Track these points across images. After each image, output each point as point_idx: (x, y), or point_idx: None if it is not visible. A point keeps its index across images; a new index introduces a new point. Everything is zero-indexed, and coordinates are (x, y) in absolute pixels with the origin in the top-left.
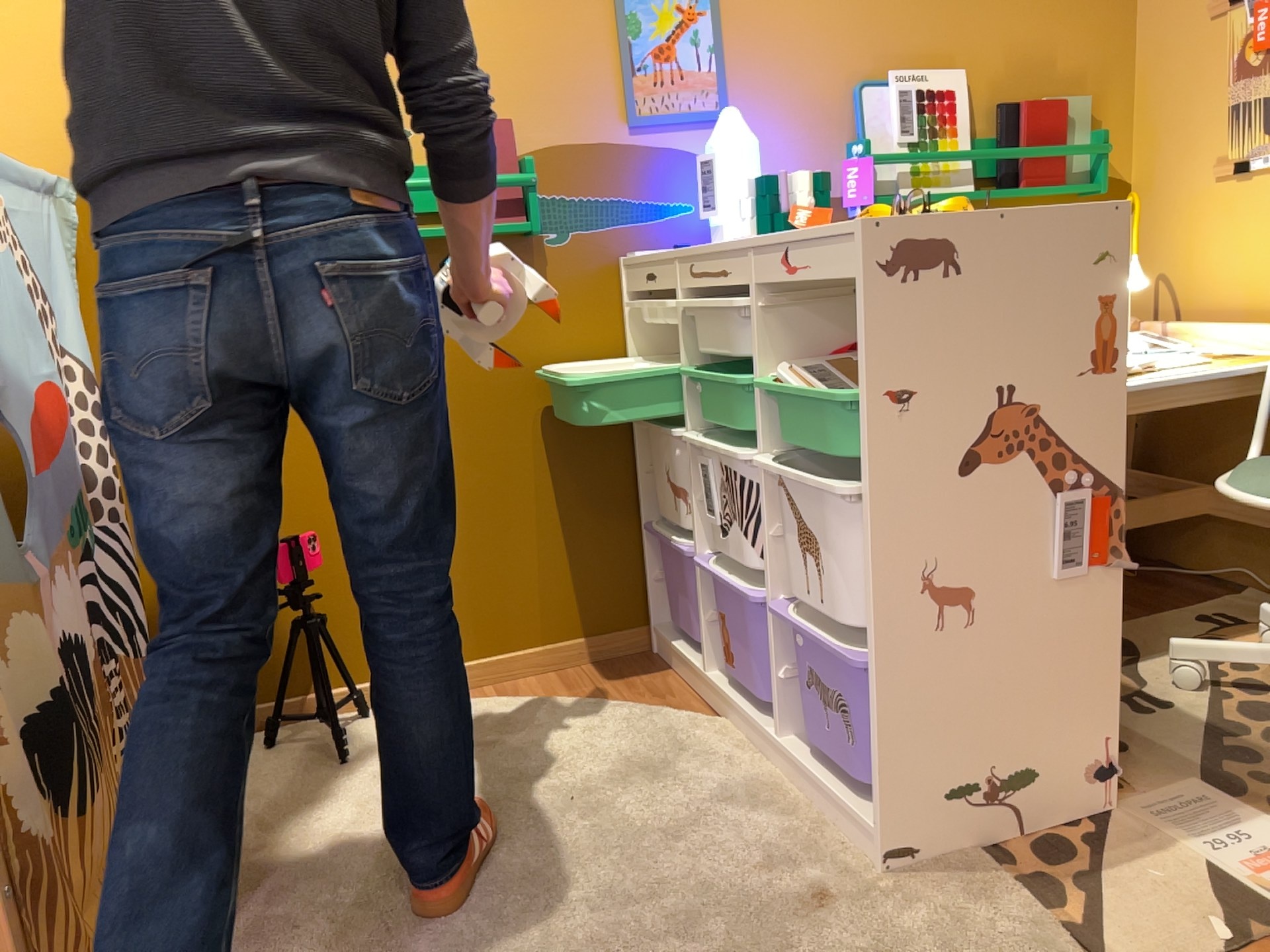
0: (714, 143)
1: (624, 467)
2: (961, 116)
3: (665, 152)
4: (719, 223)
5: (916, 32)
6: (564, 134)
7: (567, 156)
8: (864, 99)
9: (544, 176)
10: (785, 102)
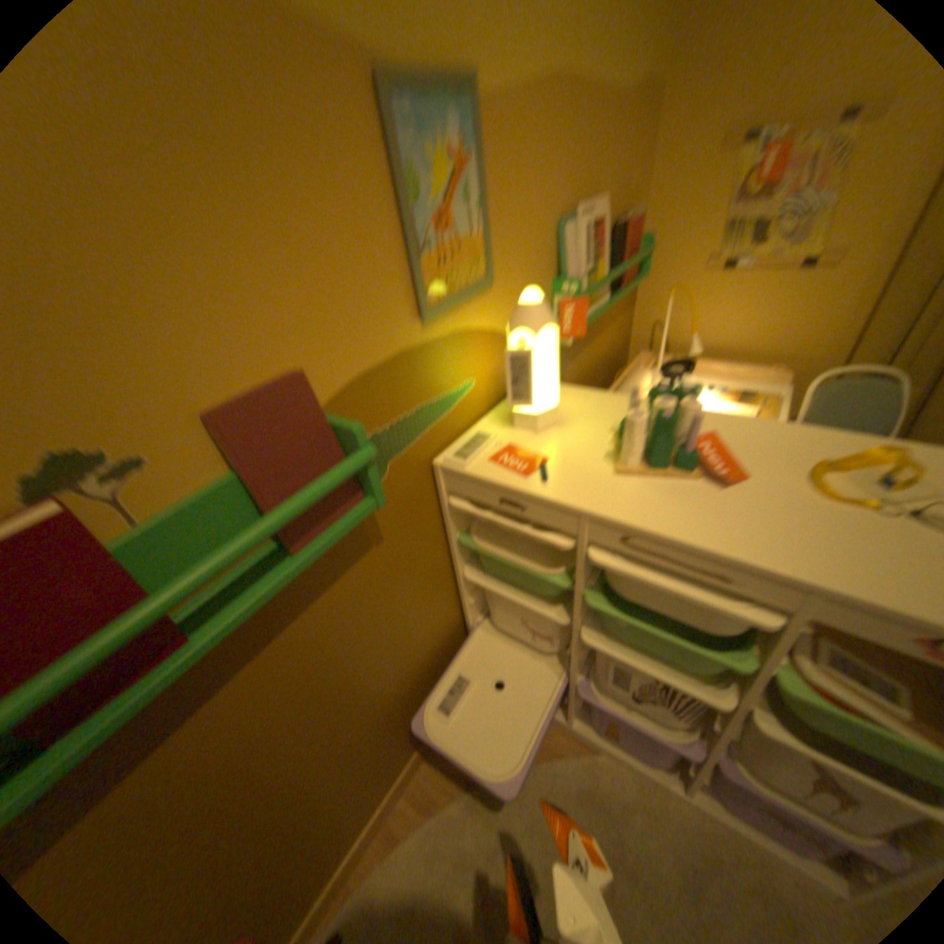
0: (523, 329)
1: (452, 602)
2: (608, 234)
3: (452, 333)
4: (526, 405)
5: (588, 155)
6: (362, 353)
7: (371, 379)
8: (567, 231)
9: (354, 416)
10: (524, 246)
